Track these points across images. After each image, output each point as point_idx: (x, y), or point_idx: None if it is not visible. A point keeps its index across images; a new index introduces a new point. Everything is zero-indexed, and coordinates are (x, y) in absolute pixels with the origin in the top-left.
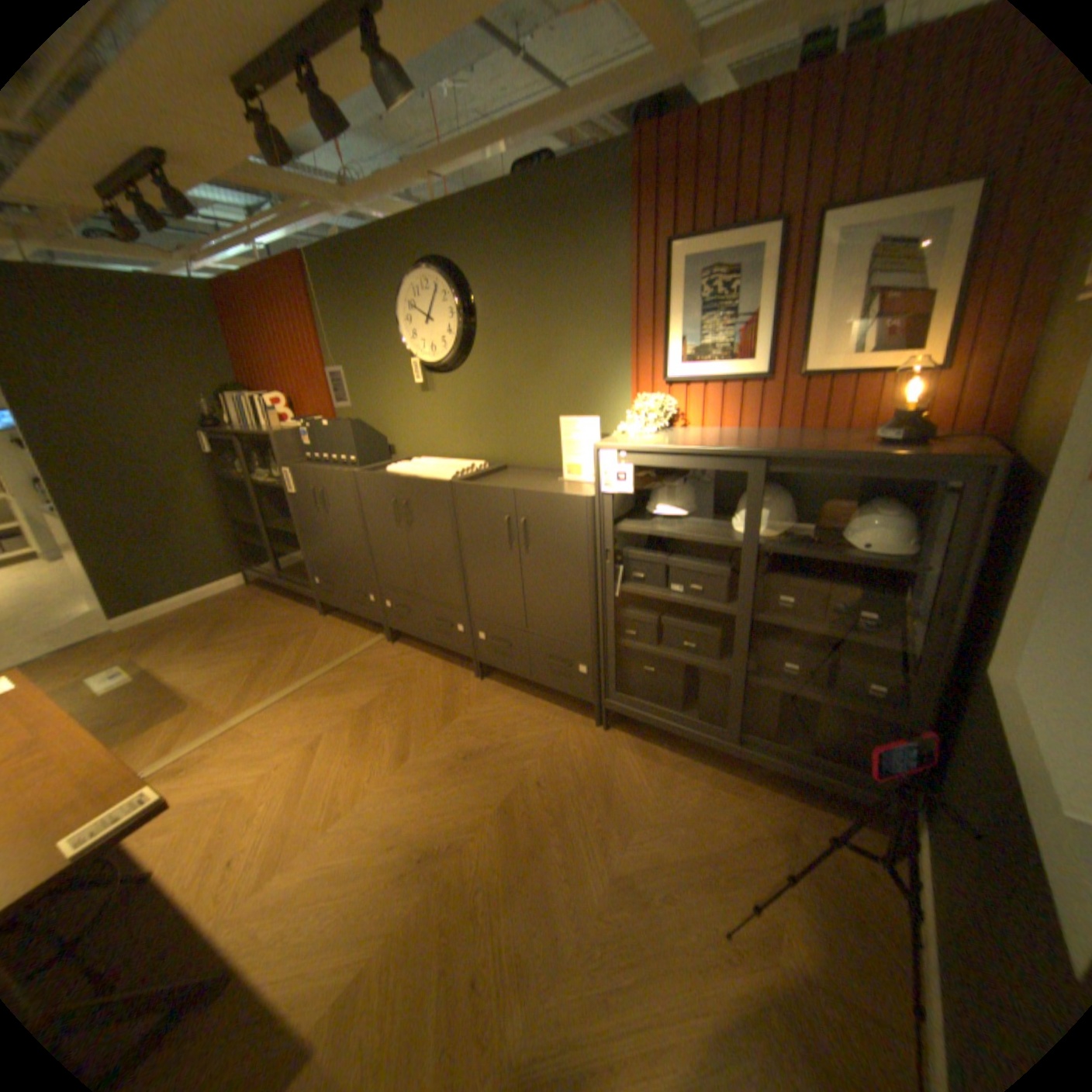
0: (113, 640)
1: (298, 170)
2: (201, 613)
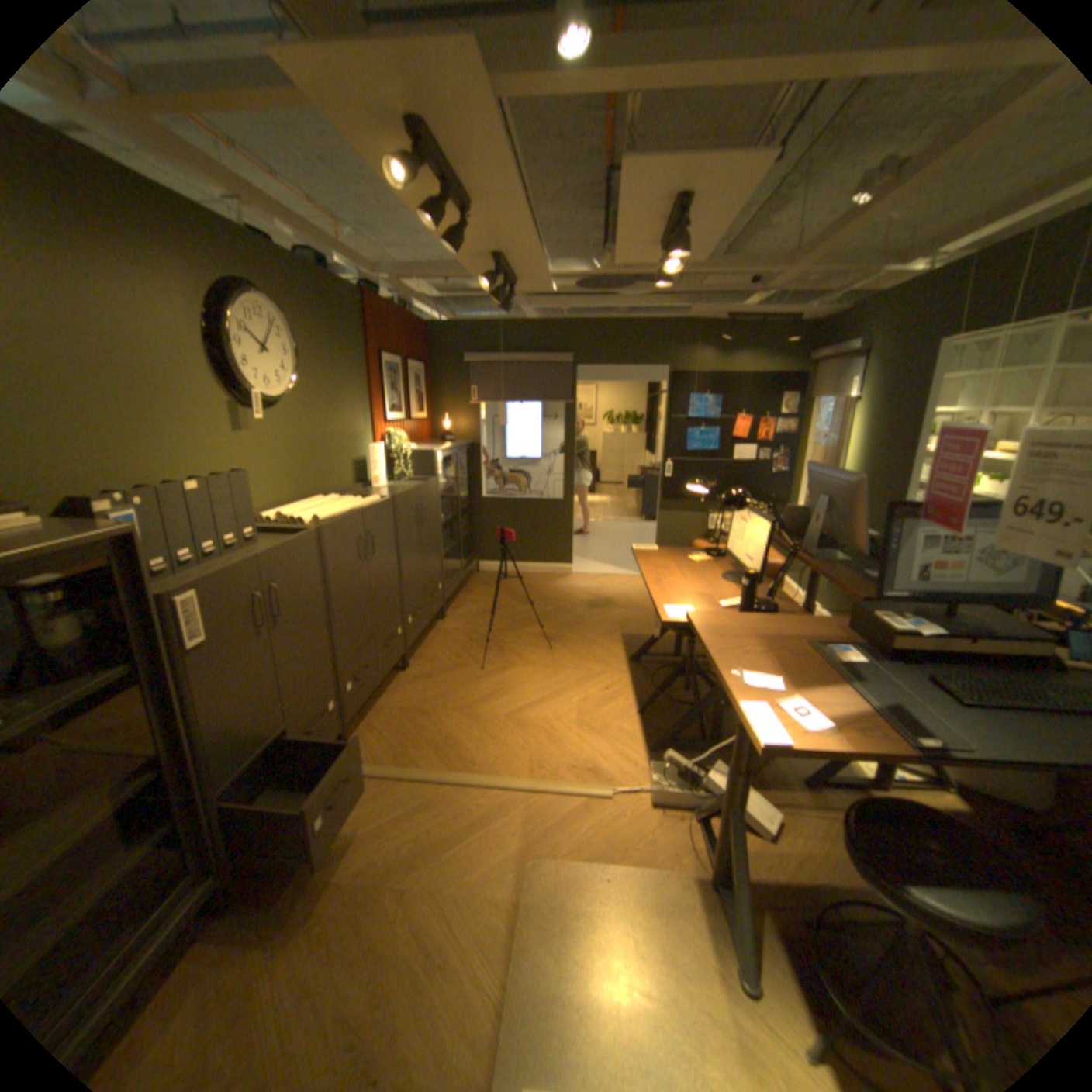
0: None
1: None
2: None
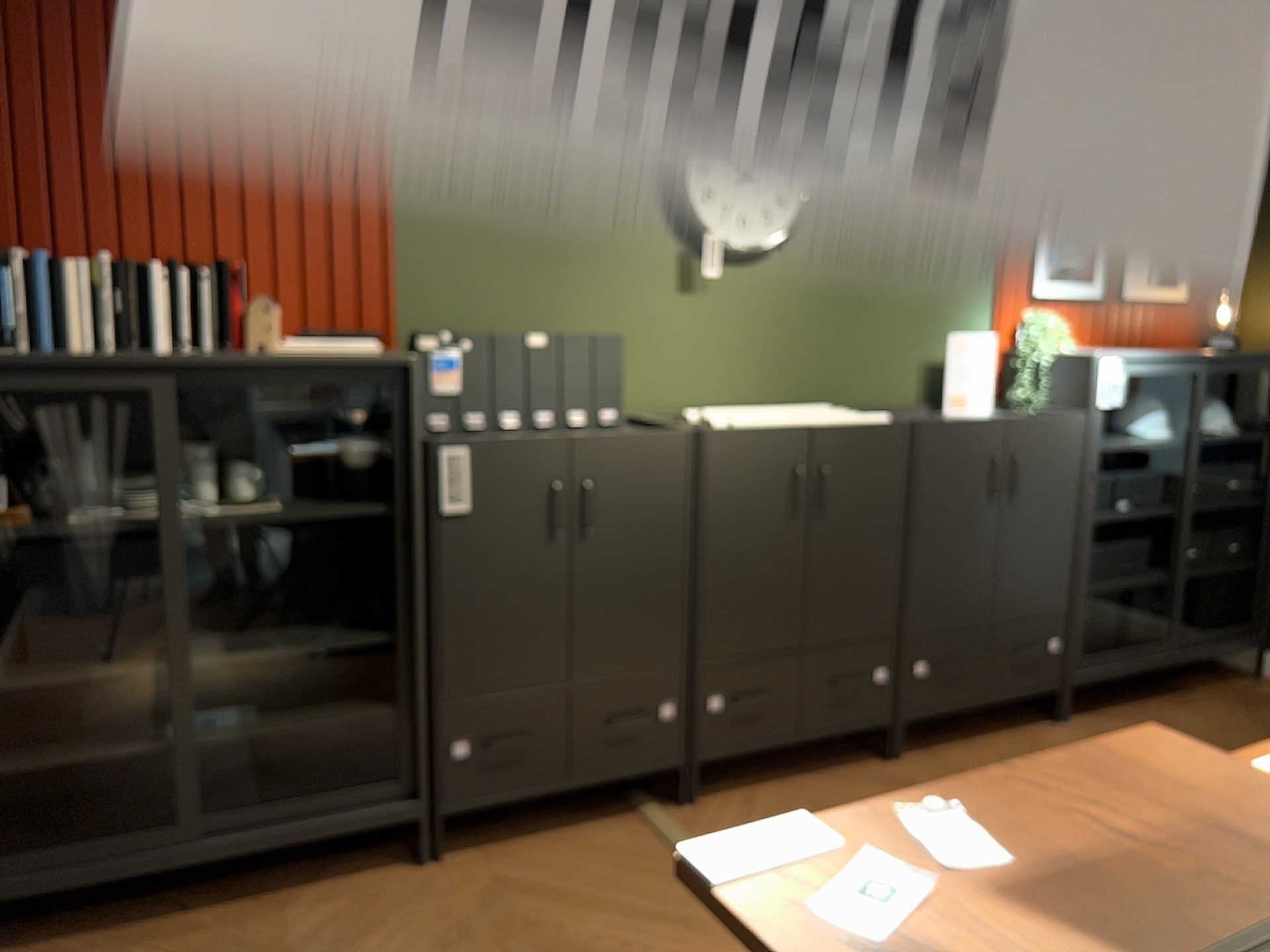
0: None
1: None
2: None
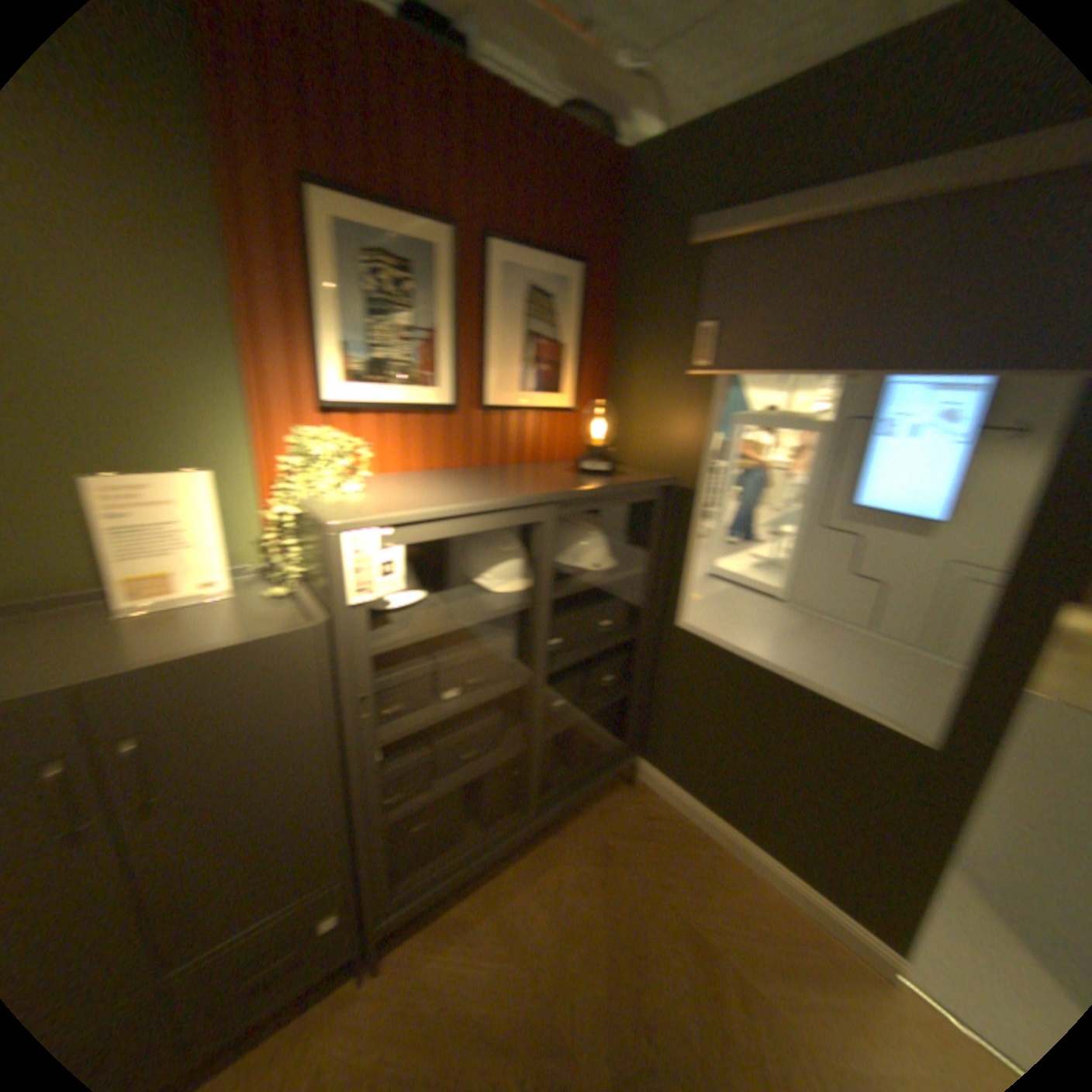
0: None
1: None
2: None
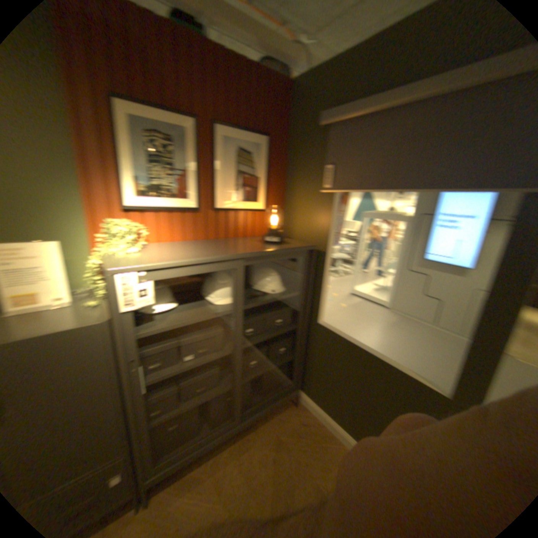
0: None
1: None
2: None
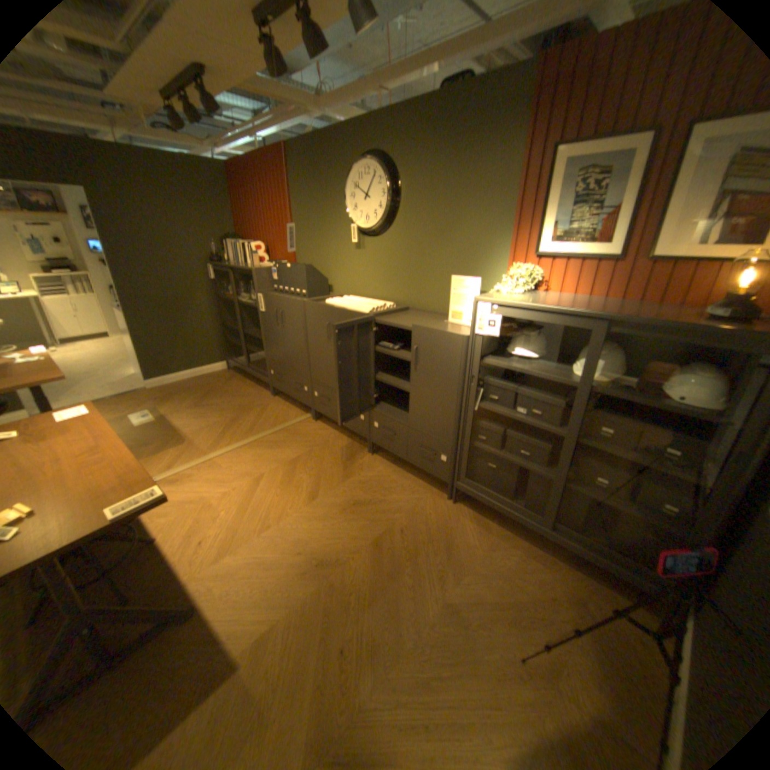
0: (146, 393)
1: (289, 84)
2: (199, 383)
